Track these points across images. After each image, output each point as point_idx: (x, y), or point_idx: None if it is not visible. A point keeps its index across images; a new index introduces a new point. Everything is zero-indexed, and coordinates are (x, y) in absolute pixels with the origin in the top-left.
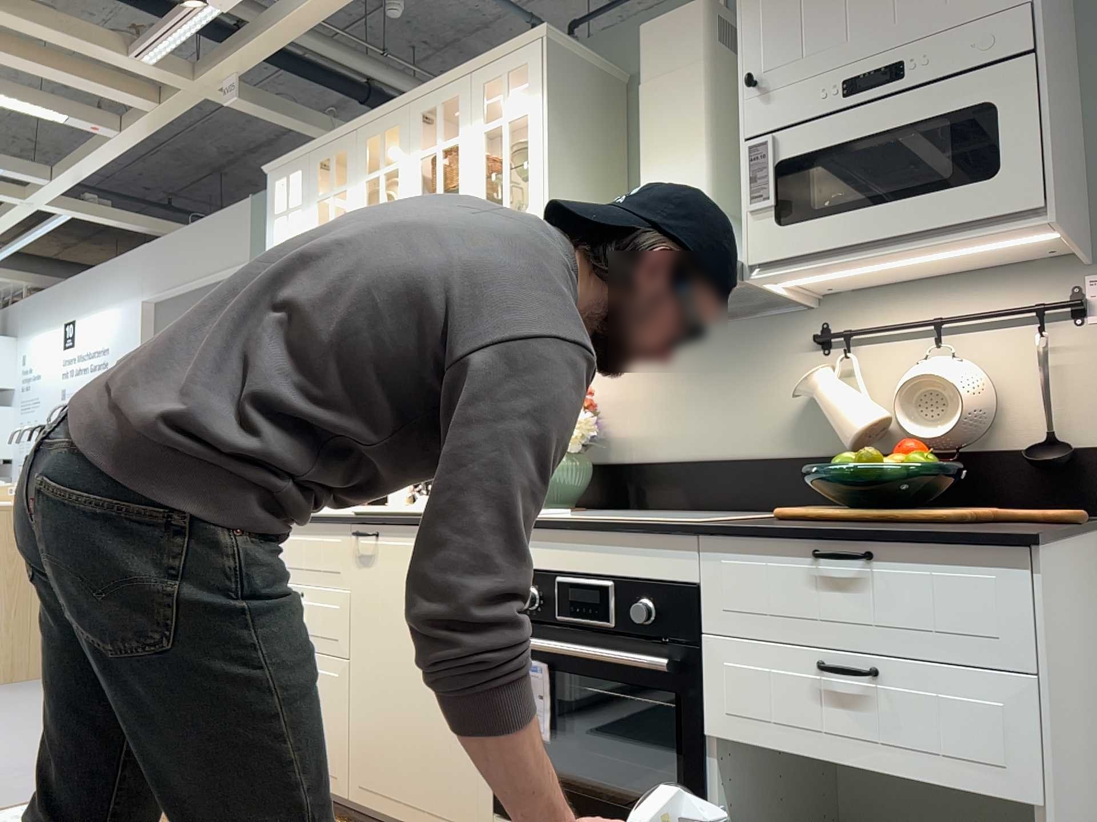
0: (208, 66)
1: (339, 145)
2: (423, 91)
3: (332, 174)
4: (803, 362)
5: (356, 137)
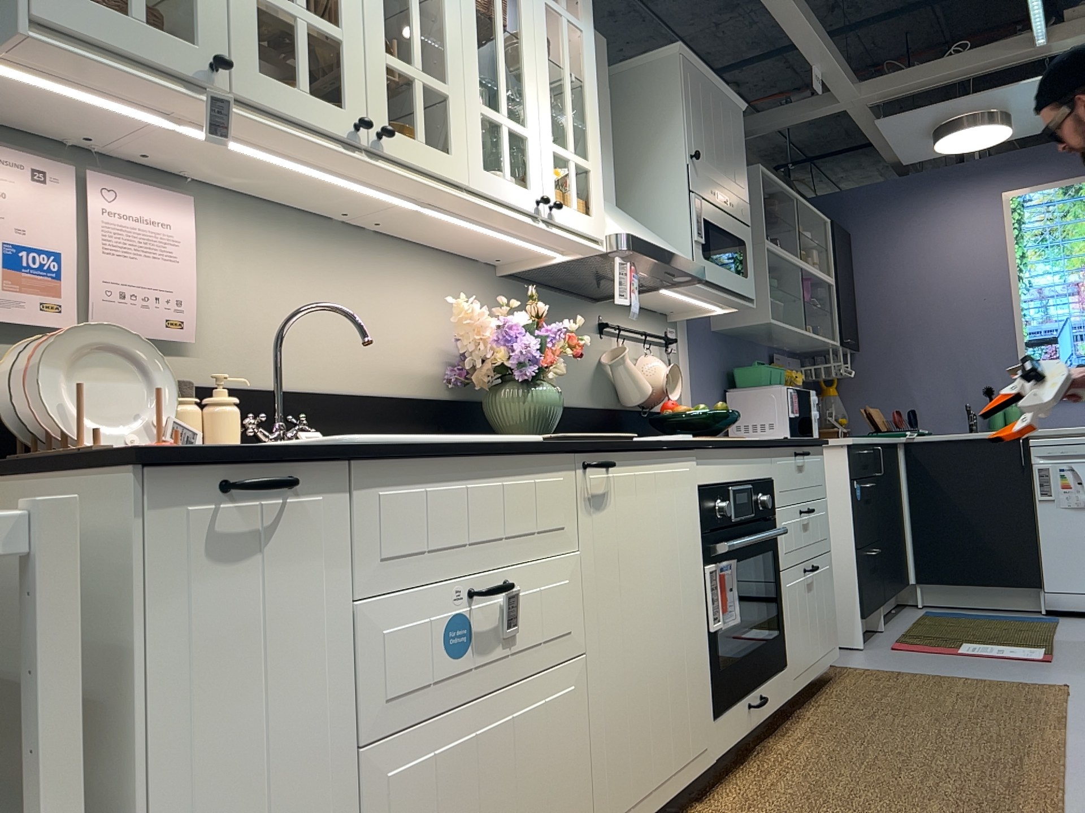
0: None
1: None
2: None
3: None
4: (596, 340)
5: None
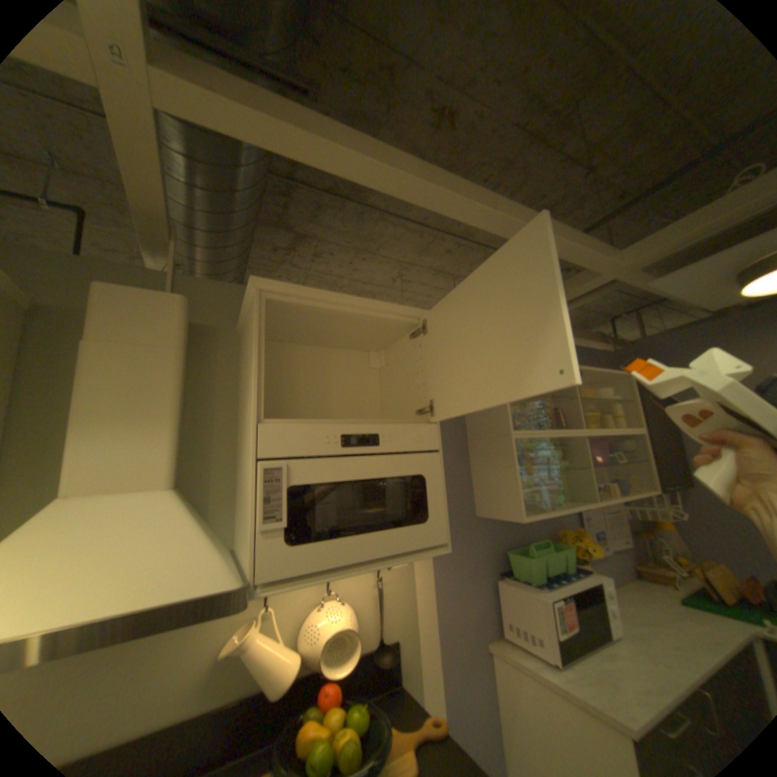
0: None
1: None
2: None
3: None
4: None
5: None
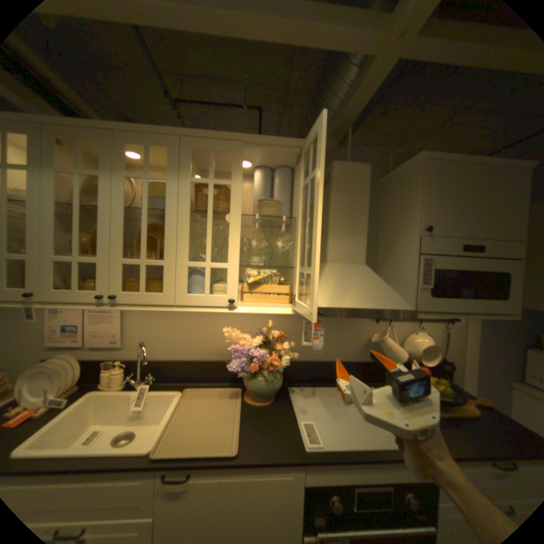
0: None
1: (86, 132)
2: (198, 132)
3: (77, 154)
4: (369, 325)
5: (111, 134)
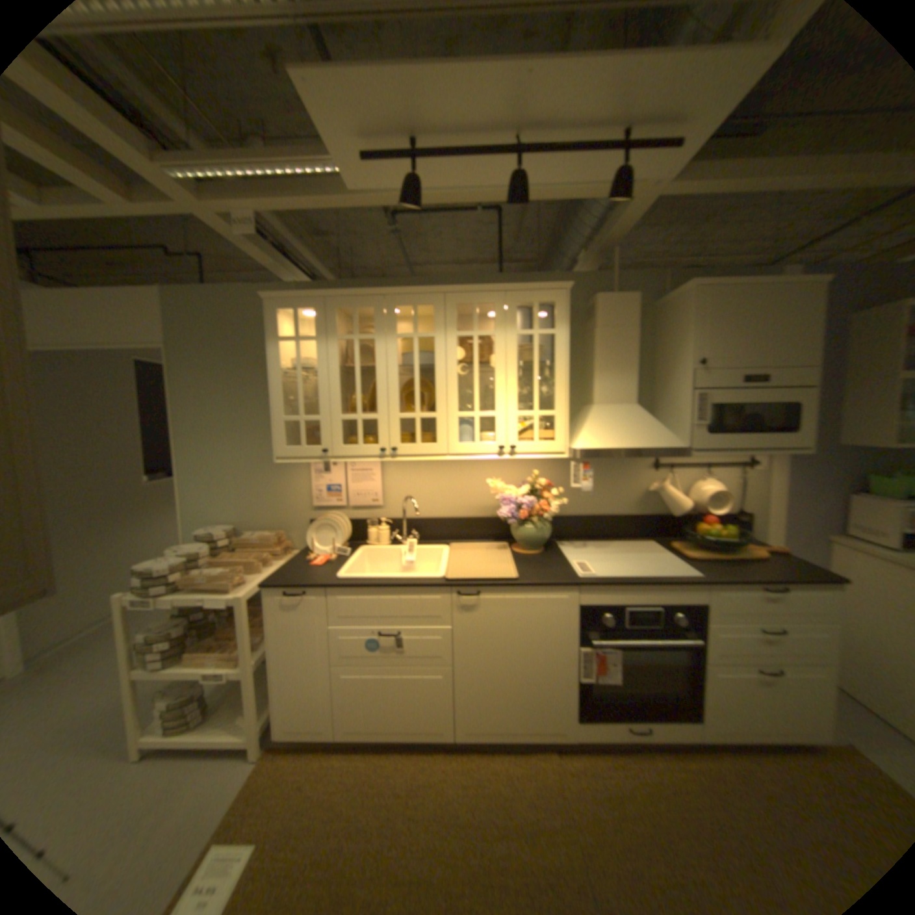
0: (218, 189)
1: (361, 300)
2: (460, 288)
3: (354, 321)
4: (645, 473)
5: (382, 299)
